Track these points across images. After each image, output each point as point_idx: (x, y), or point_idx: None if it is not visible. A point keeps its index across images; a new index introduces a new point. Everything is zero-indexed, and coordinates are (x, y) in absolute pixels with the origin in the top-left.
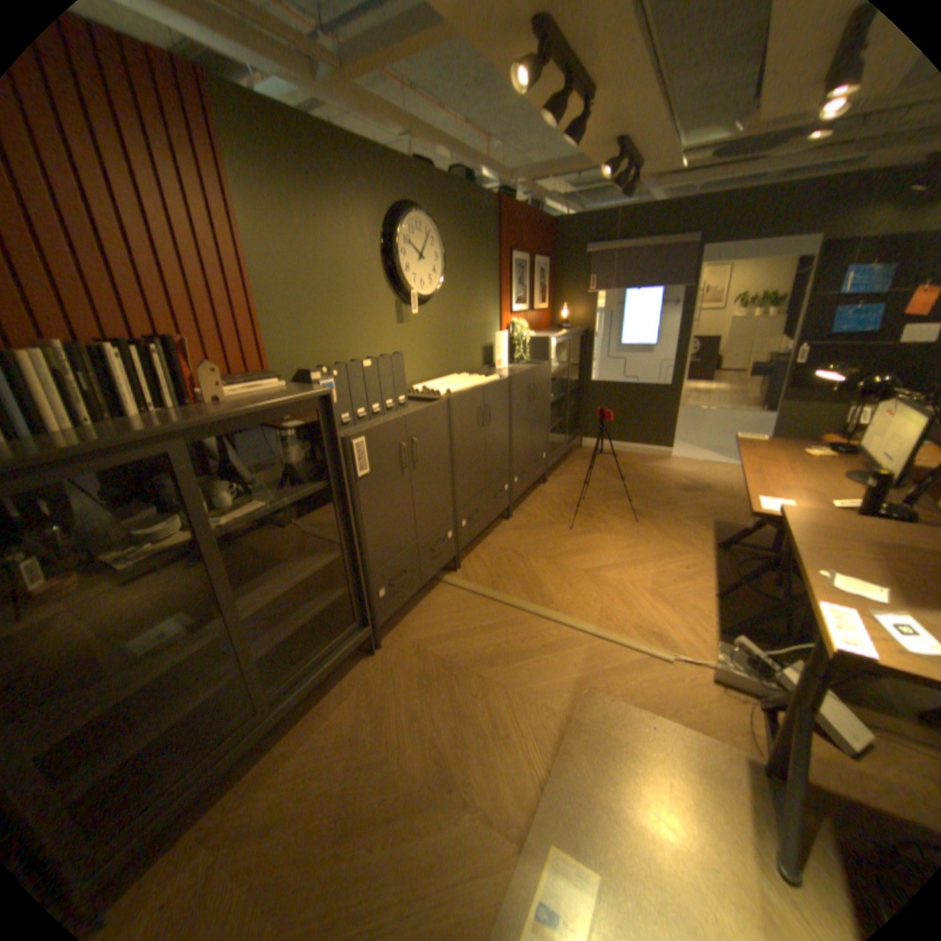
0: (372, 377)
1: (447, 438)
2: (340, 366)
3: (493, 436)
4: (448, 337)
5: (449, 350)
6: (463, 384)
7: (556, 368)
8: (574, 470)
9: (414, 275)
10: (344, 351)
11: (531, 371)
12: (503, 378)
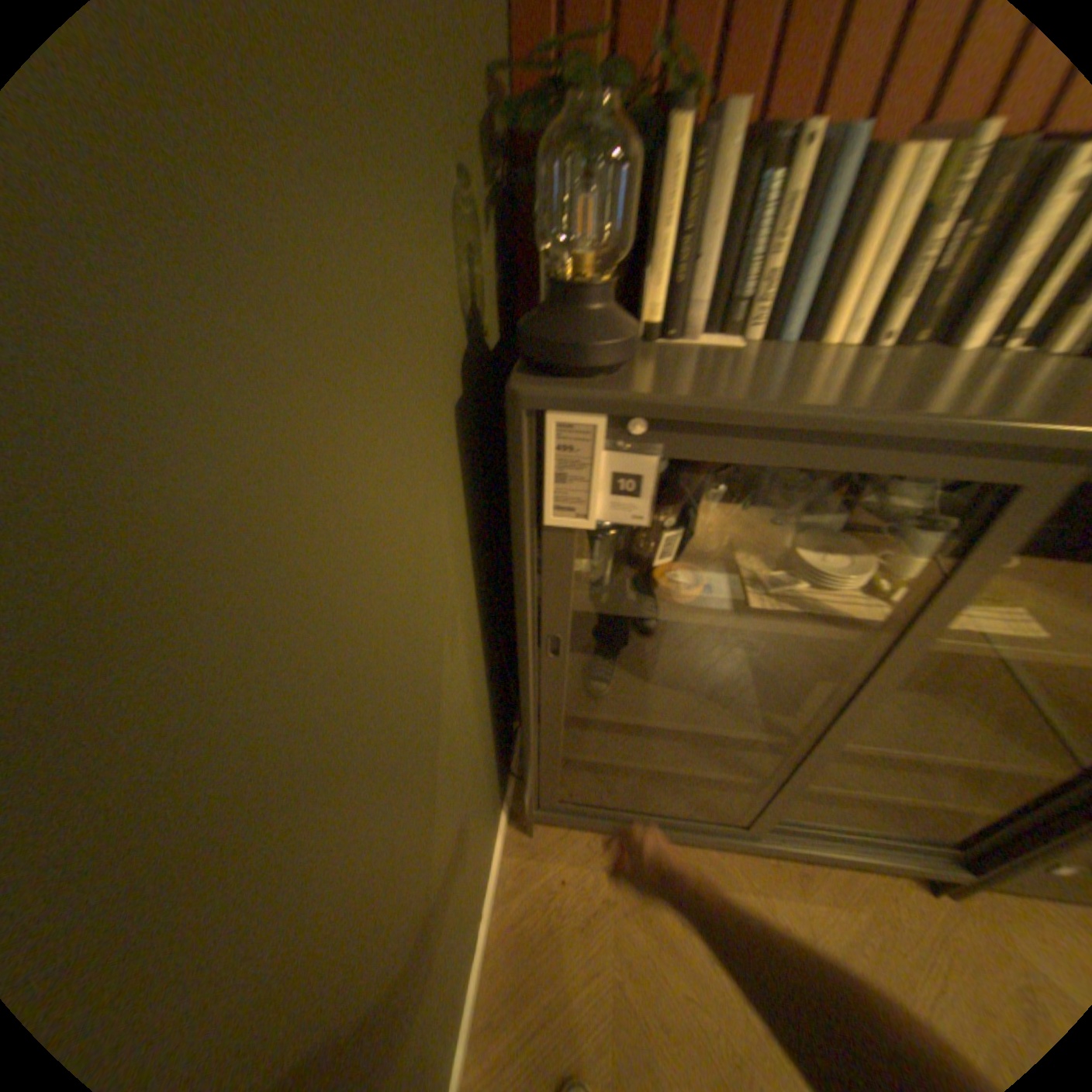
0: None
1: None
2: None
3: None
4: None
5: None
6: None
7: None
8: None
9: None
10: None
11: None
12: None
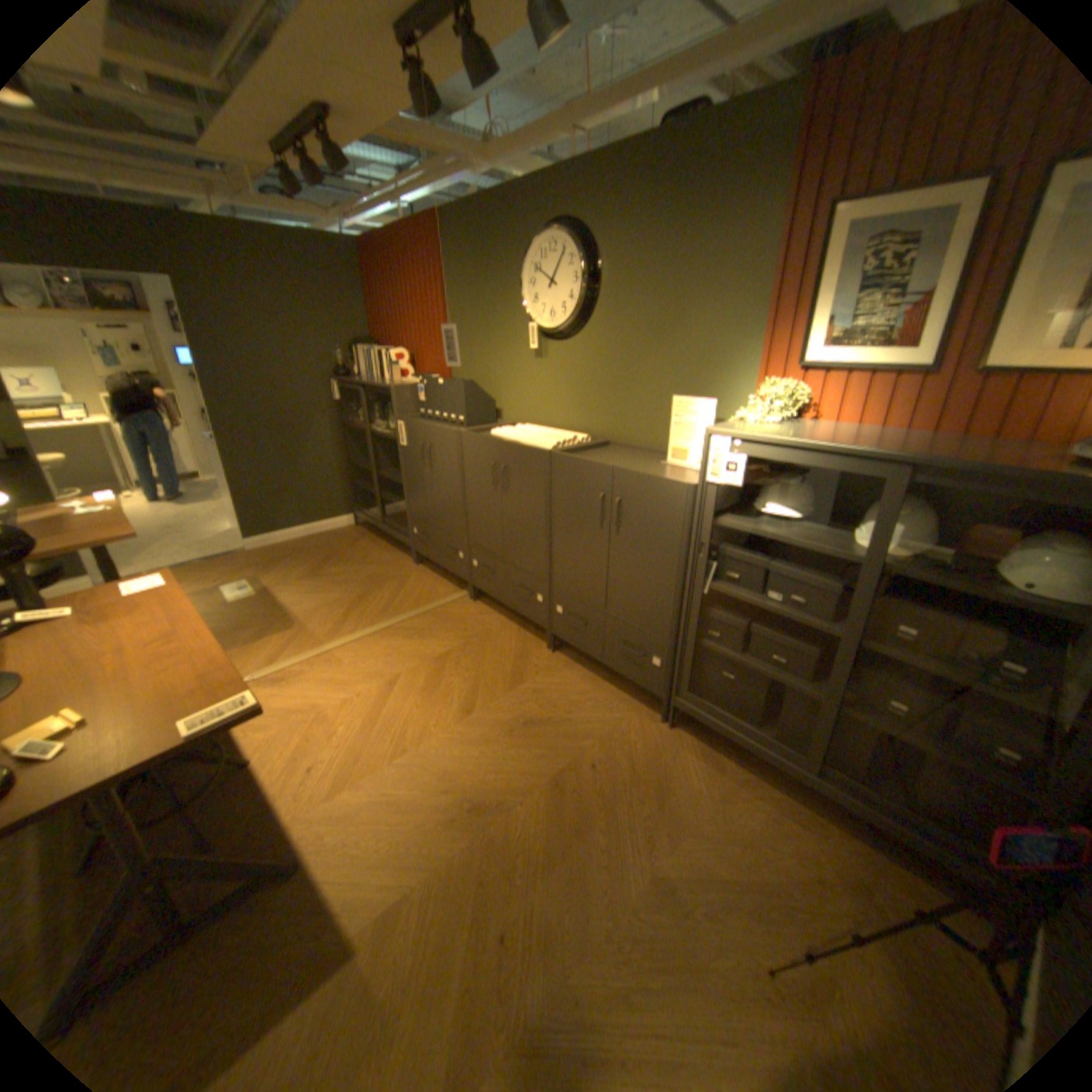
0: (443, 392)
1: (457, 465)
2: (428, 378)
3: (514, 509)
4: (604, 384)
5: (604, 403)
6: (521, 435)
7: (860, 551)
8: (747, 809)
9: (544, 305)
10: (490, 374)
11: (612, 471)
12: (544, 449)
